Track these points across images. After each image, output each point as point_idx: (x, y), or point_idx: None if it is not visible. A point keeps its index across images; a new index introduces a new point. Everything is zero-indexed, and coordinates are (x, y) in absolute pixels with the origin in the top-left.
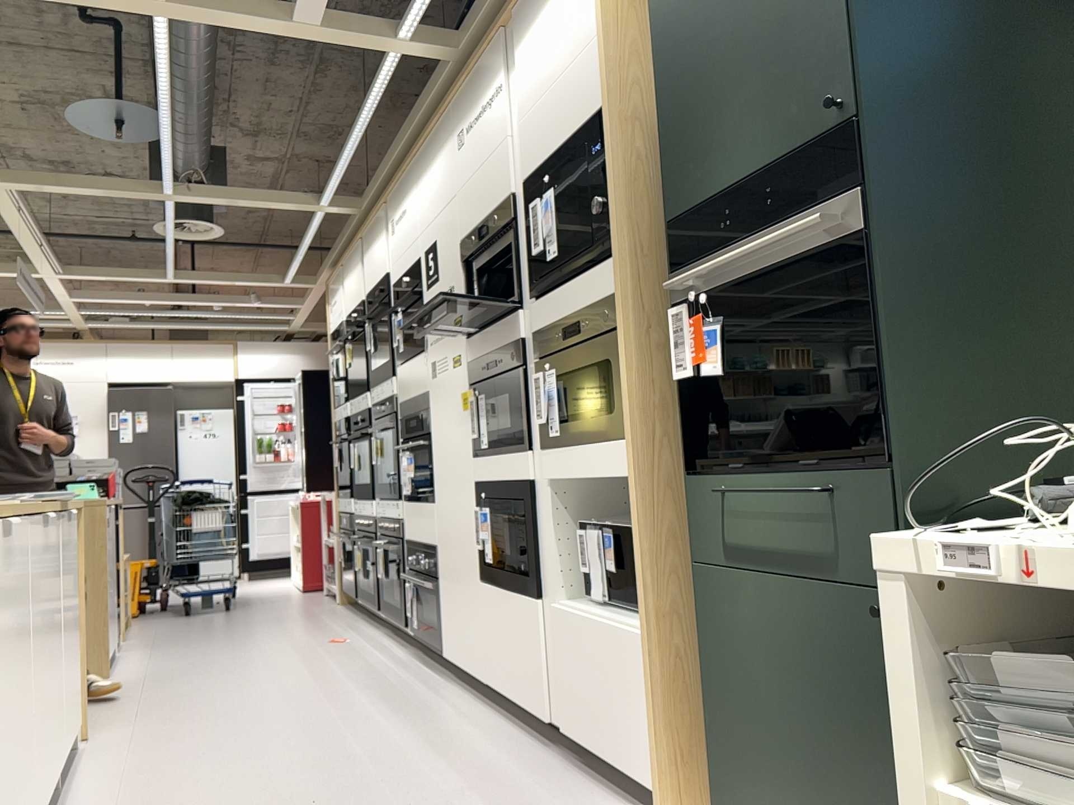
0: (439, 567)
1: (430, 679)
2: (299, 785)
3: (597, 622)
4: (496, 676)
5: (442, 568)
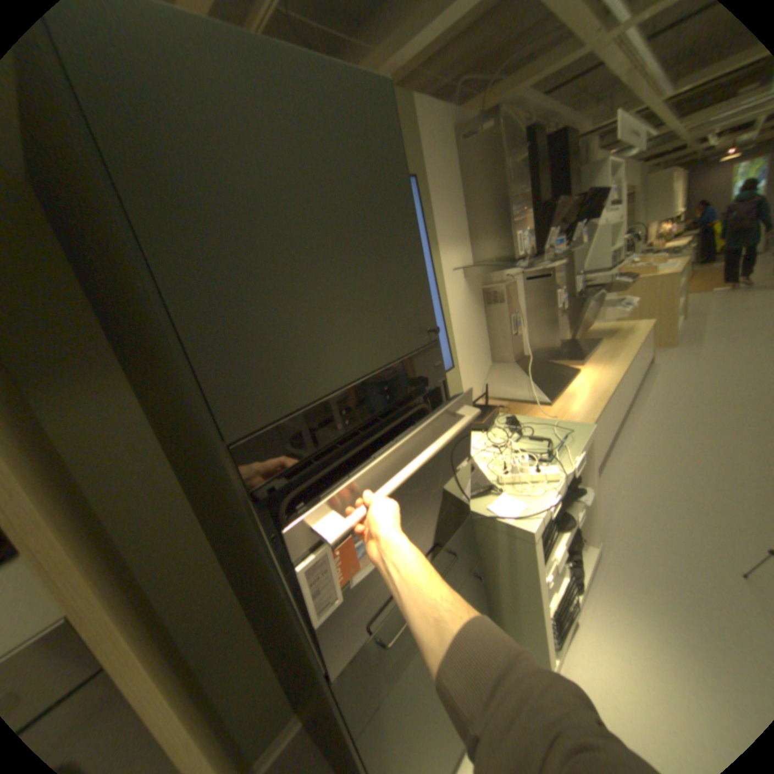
0: None
1: None
2: None
3: None
4: None
5: None
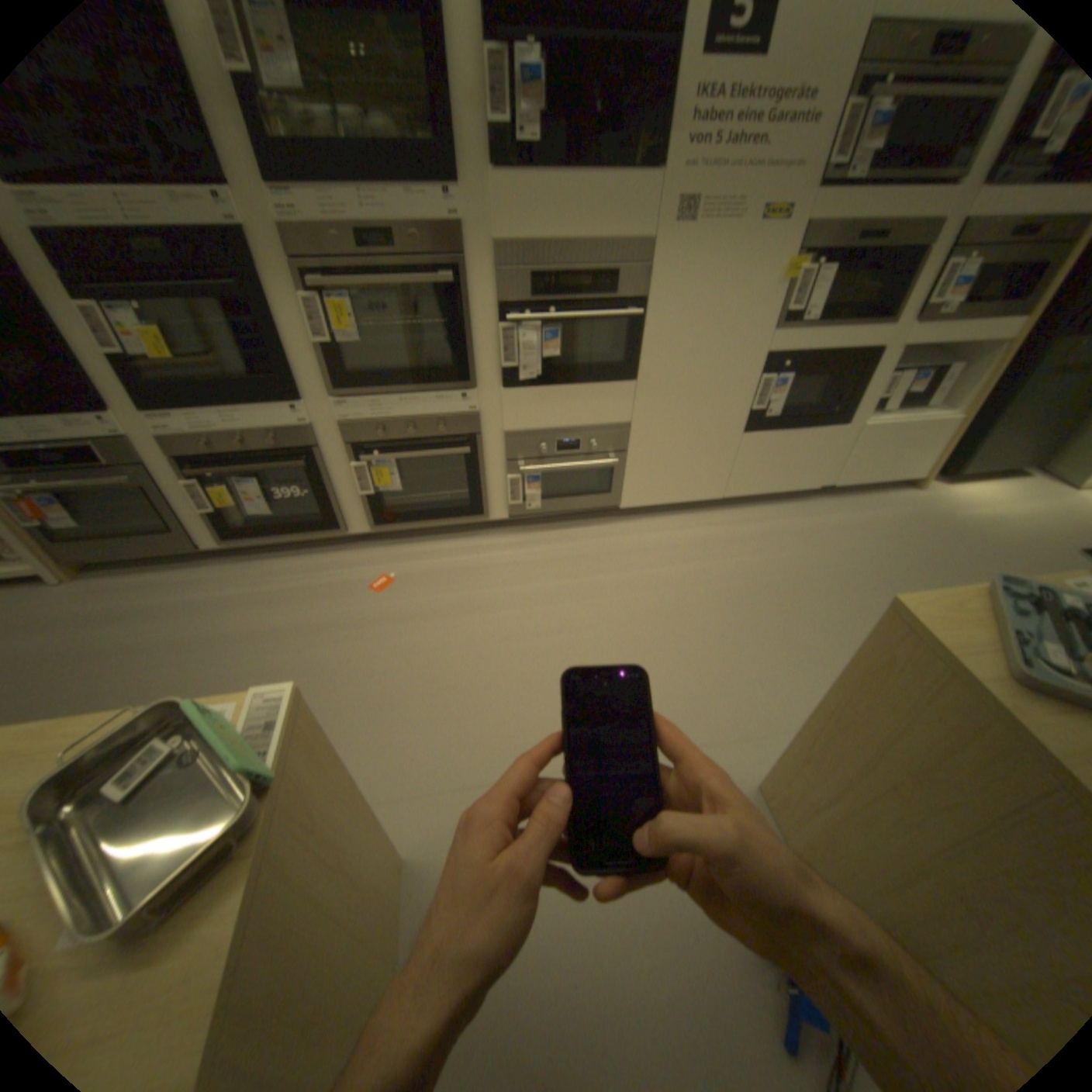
0: (630, 441)
1: (611, 531)
2: (869, 604)
3: (915, 422)
4: (743, 488)
5: (642, 440)
